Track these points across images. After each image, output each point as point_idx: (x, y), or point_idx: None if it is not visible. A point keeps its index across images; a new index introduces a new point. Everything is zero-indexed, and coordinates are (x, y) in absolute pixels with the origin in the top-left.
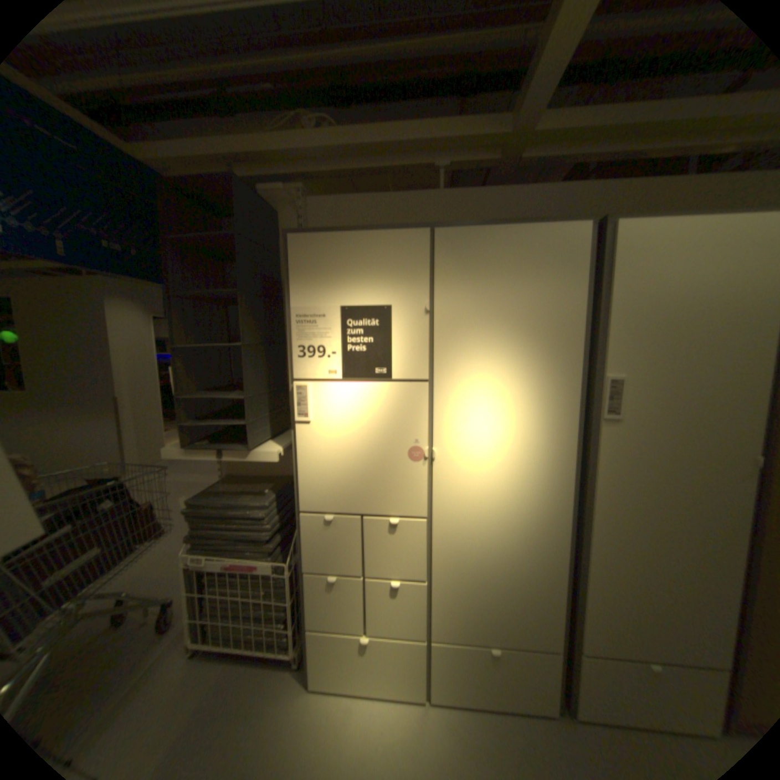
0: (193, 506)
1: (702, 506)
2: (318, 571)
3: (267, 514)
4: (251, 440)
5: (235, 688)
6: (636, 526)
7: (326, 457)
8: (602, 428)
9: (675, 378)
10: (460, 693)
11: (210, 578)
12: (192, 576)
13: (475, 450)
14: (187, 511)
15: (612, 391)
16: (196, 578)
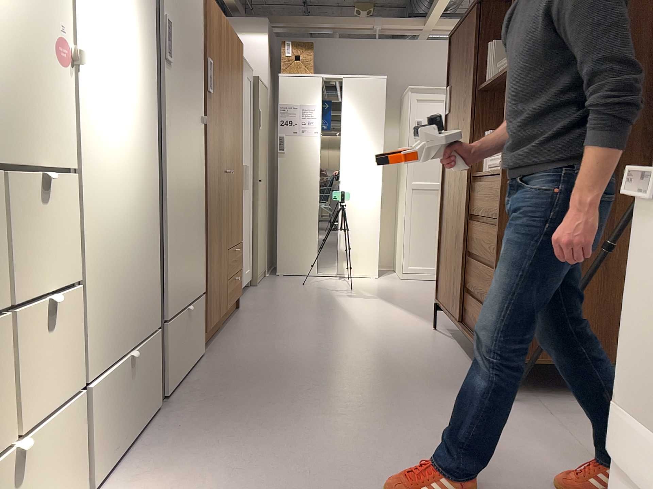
0: None
1: (193, 154)
2: None
3: None
4: None
5: None
6: (177, 174)
7: None
8: (162, 69)
9: (182, 35)
10: (111, 443)
11: None
12: None
13: (104, 64)
14: None
15: (167, 30)
16: None
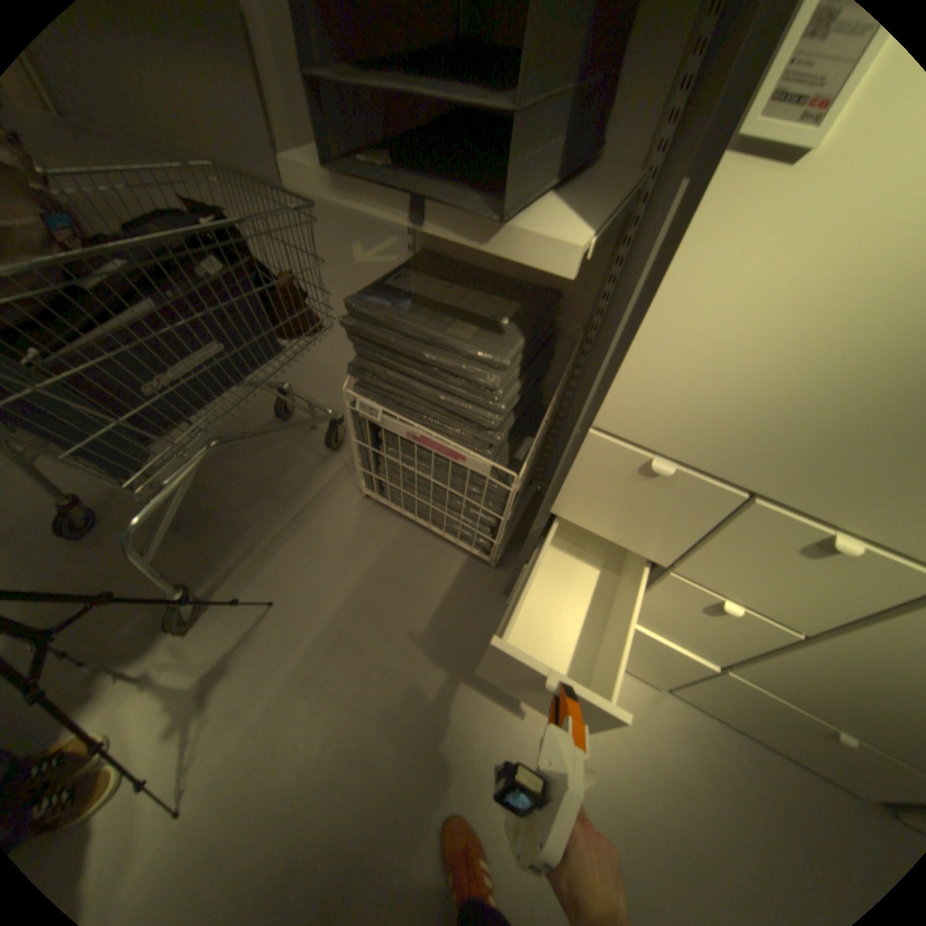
0: (361, 314)
1: None
2: (584, 523)
3: (504, 382)
4: (514, 184)
5: (419, 558)
6: None
7: (769, 319)
8: None
9: None
10: (732, 716)
11: (392, 436)
12: (364, 422)
13: None
14: (350, 322)
15: None
16: (370, 427)
